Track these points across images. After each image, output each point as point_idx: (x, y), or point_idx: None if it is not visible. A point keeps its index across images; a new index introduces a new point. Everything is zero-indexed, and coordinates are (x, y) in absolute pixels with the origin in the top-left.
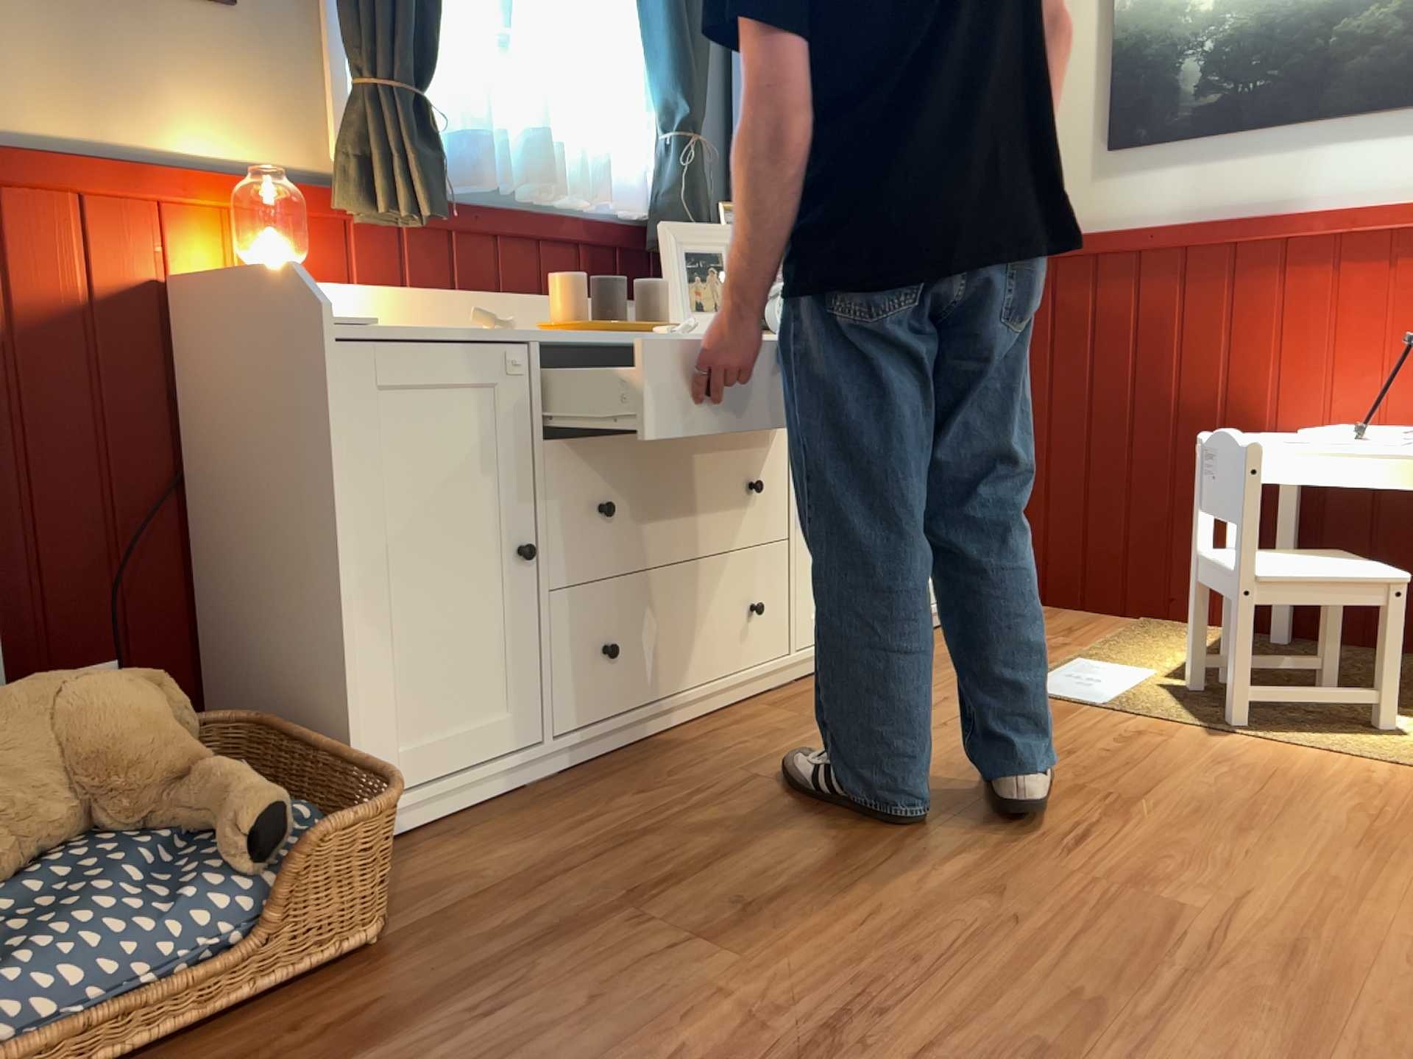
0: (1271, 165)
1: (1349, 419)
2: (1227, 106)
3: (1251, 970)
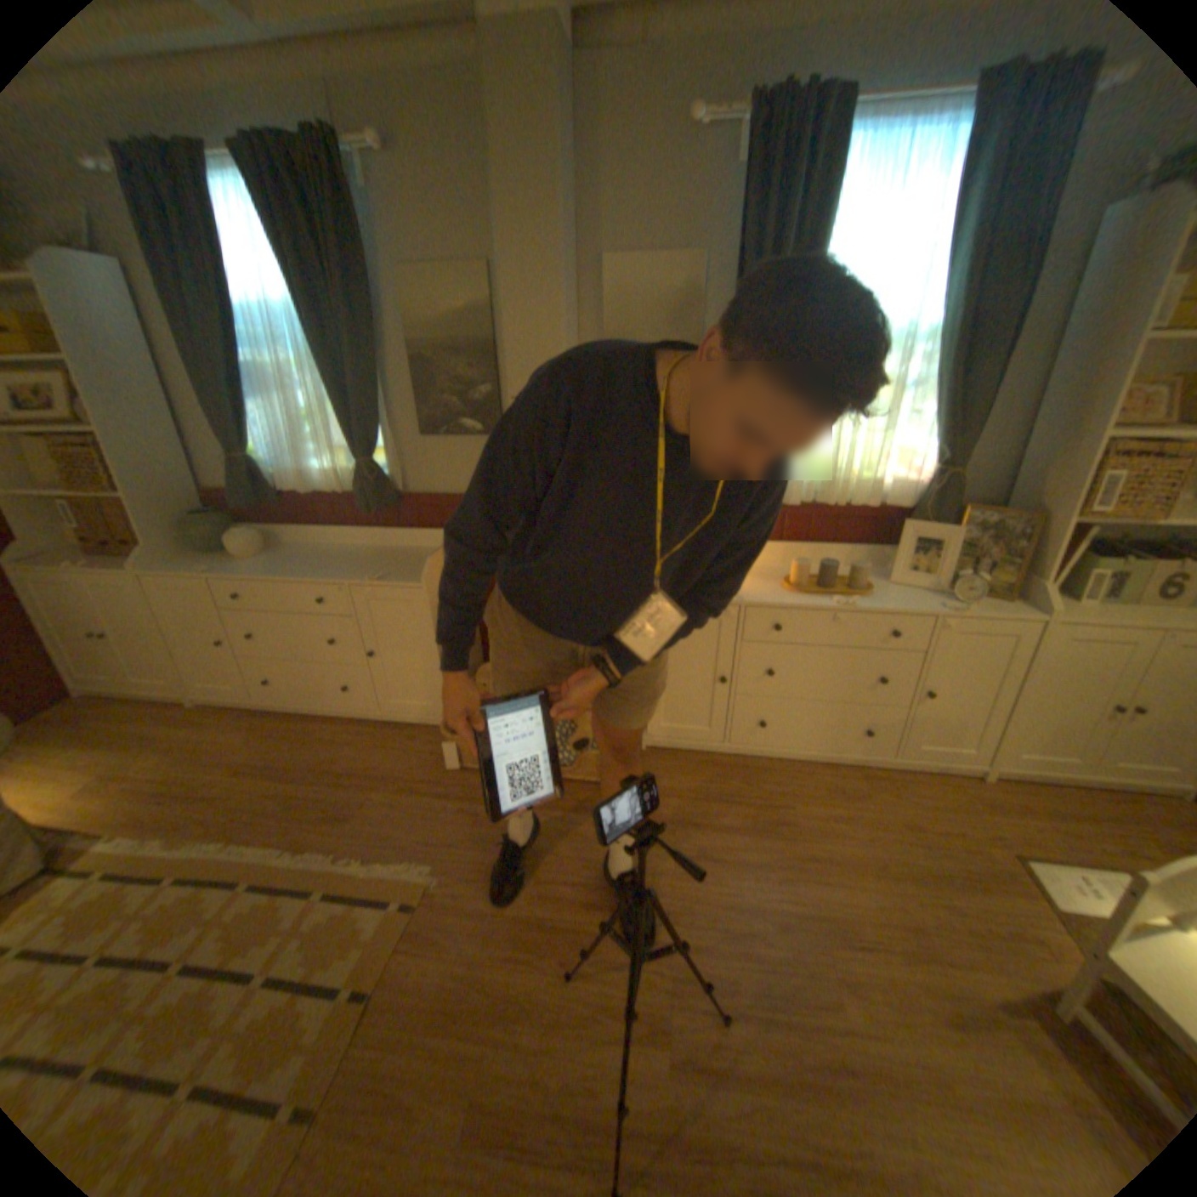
0: None
1: None
2: None
3: (813, 1057)
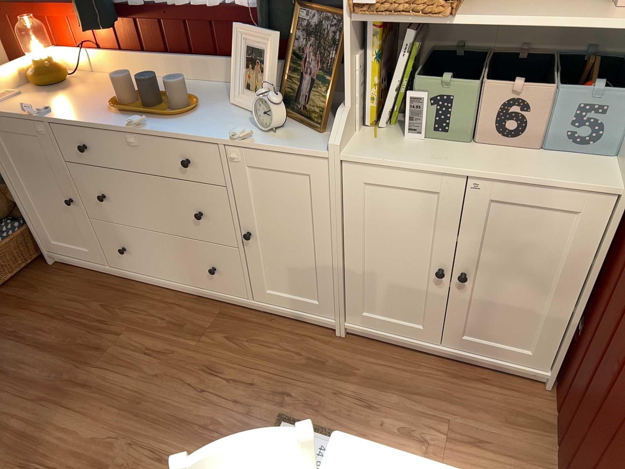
0: None
1: None
2: None
3: None
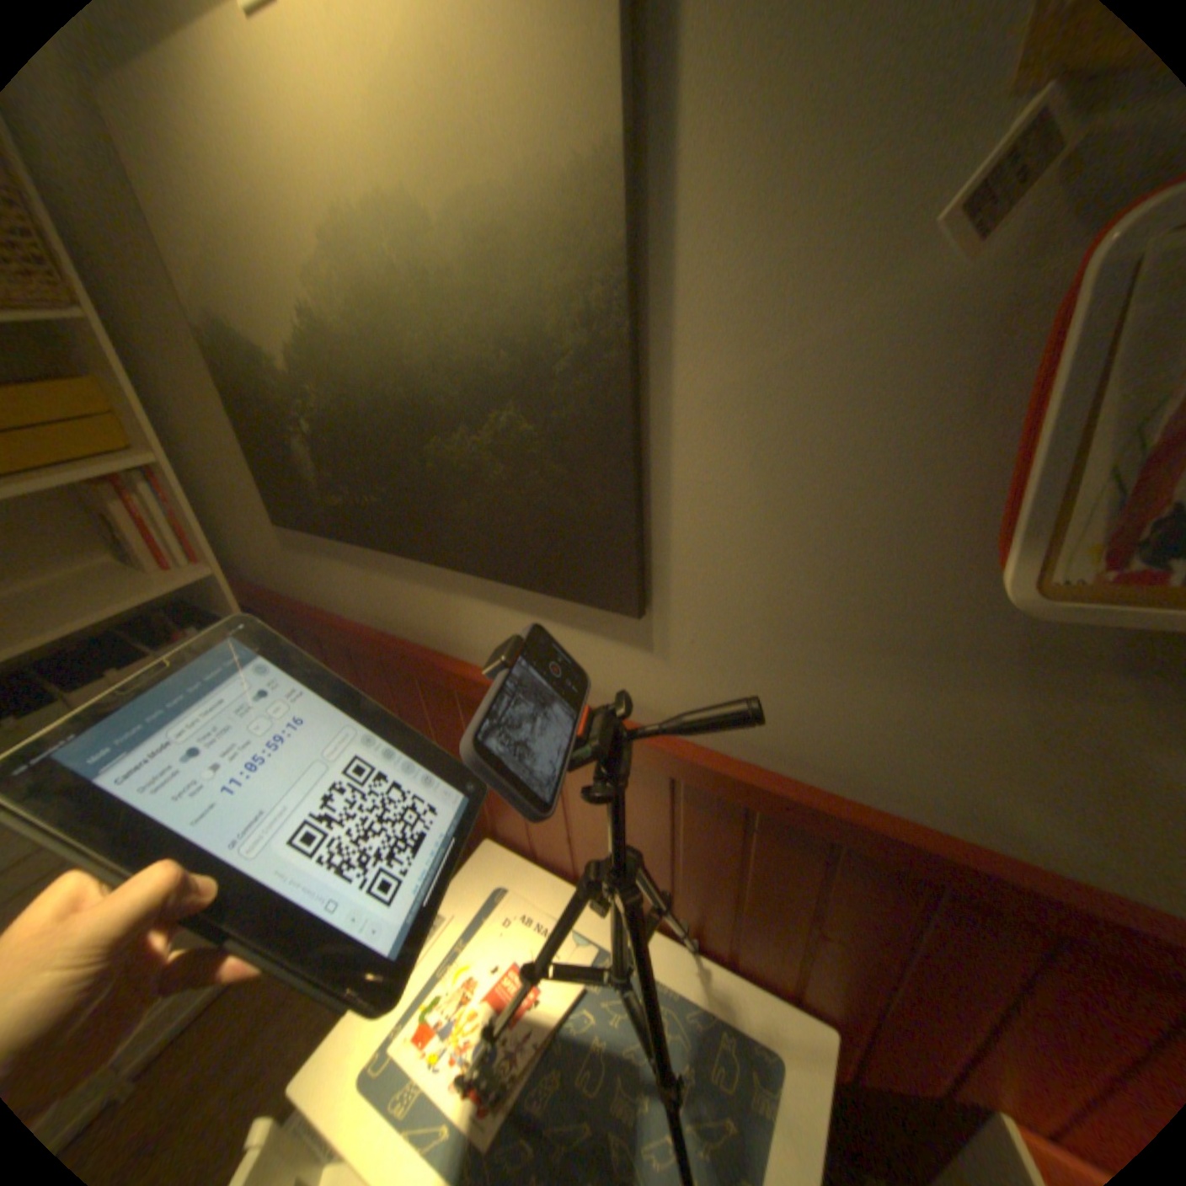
0: (427, 598)
1: (553, 861)
2: (357, 515)
3: None
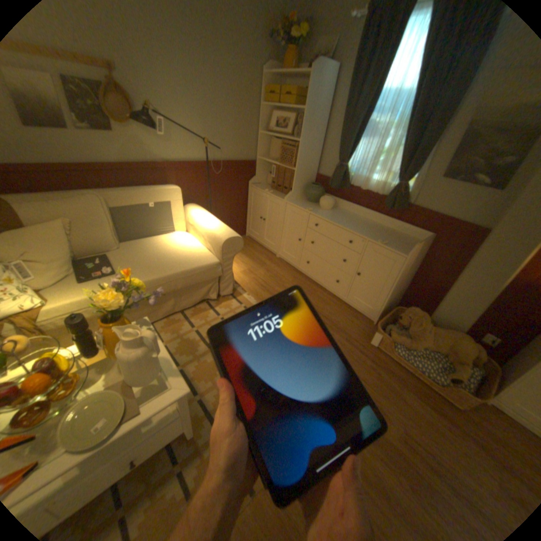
0: None
1: None
2: None
3: None
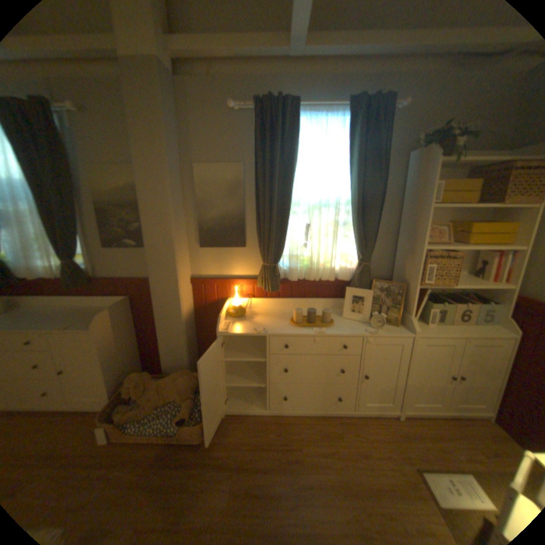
0: None
1: None
2: None
3: None
